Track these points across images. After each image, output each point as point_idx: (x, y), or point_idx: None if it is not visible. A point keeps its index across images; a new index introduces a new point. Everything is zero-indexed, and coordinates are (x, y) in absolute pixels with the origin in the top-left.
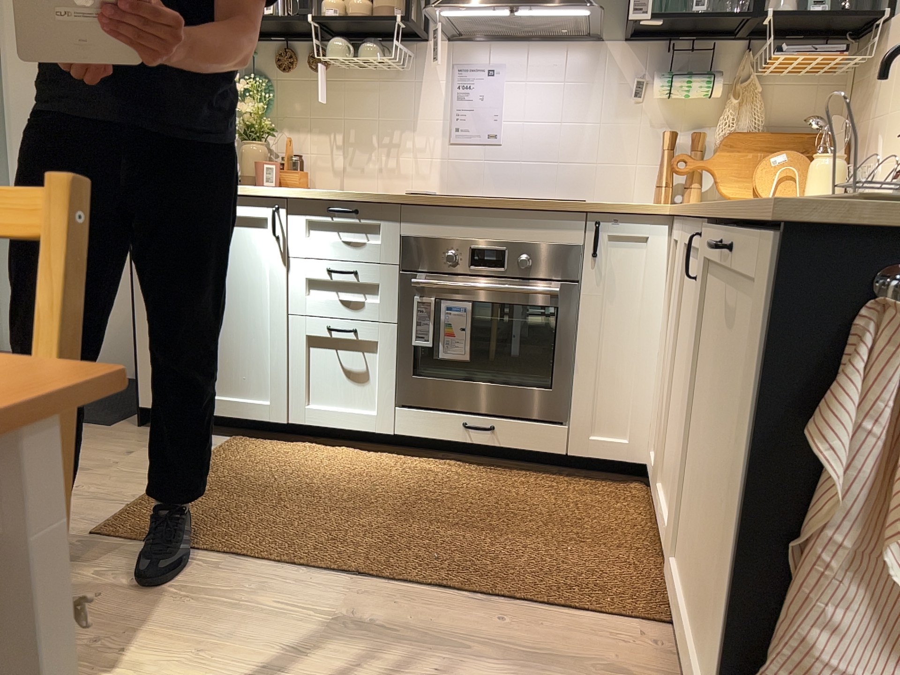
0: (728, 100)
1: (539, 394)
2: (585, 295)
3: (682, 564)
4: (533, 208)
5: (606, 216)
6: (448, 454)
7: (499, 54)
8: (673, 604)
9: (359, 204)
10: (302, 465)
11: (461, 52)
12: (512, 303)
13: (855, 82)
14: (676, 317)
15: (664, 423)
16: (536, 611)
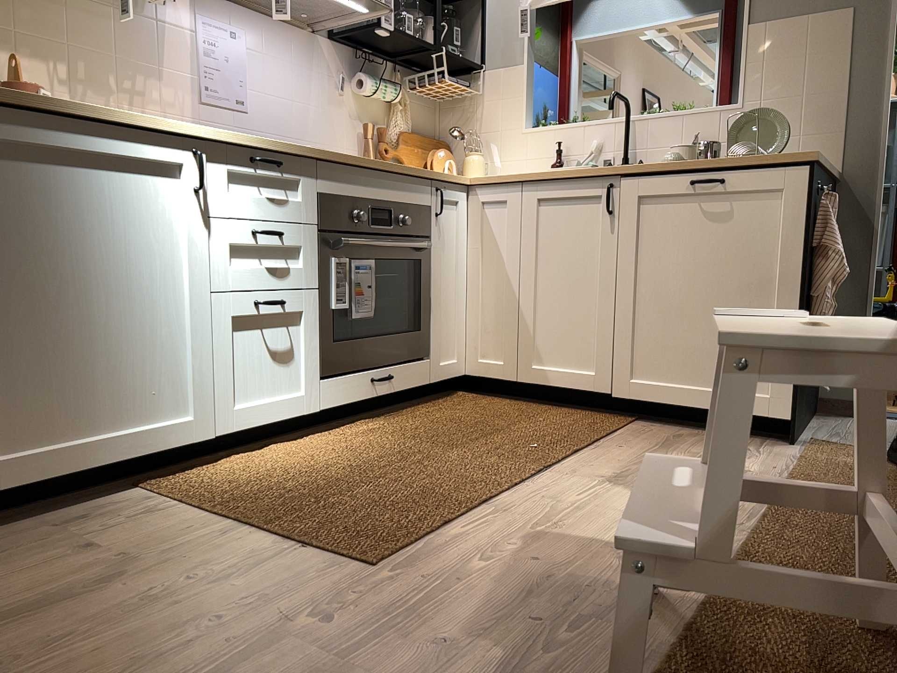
0: (399, 104)
1: (411, 335)
2: (433, 244)
3: (654, 372)
4: (408, 170)
5: (442, 180)
6: (335, 421)
7: (242, 17)
8: (655, 397)
9: (282, 154)
10: (297, 463)
11: (207, 3)
12: (393, 256)
13: (452, 106)
14: (534, 246)
15: (533, 321)
16: (617, 436)
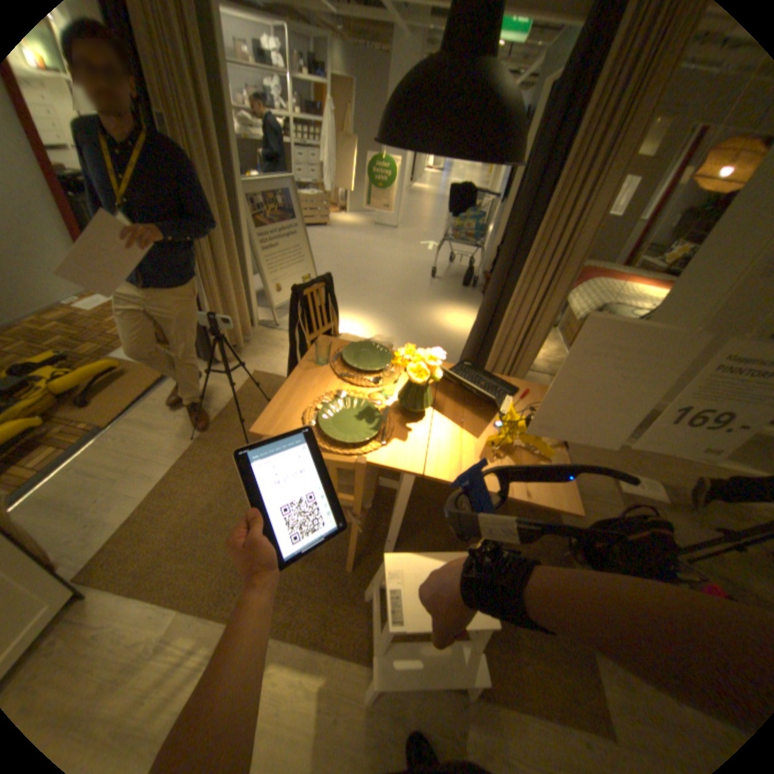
0: None
1: None
2: None
3: None
4: None
5: None
6: None
7: None
8: None
9: None
10: None
11: None
12: None
13: None
14: None
15: None
16: None
